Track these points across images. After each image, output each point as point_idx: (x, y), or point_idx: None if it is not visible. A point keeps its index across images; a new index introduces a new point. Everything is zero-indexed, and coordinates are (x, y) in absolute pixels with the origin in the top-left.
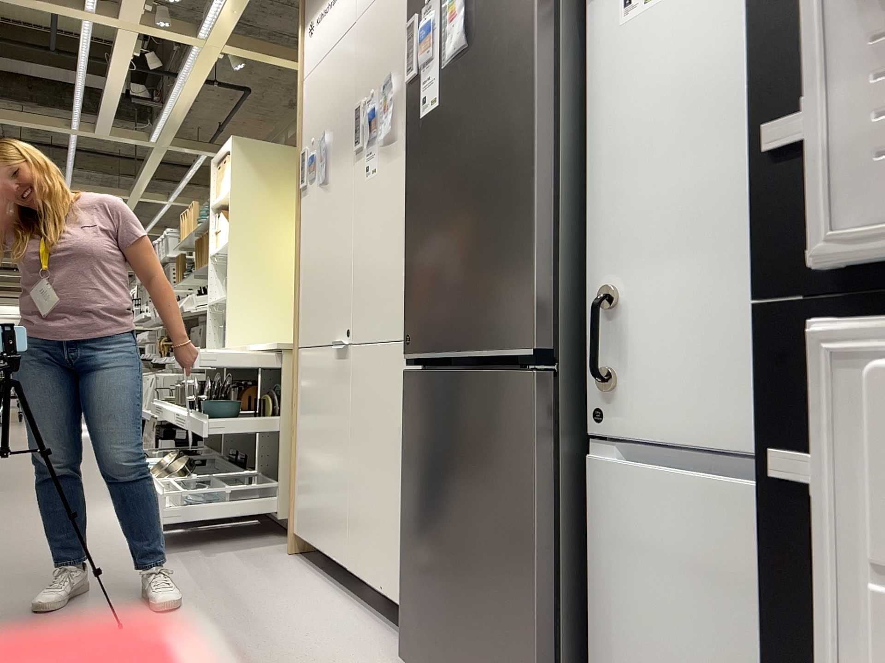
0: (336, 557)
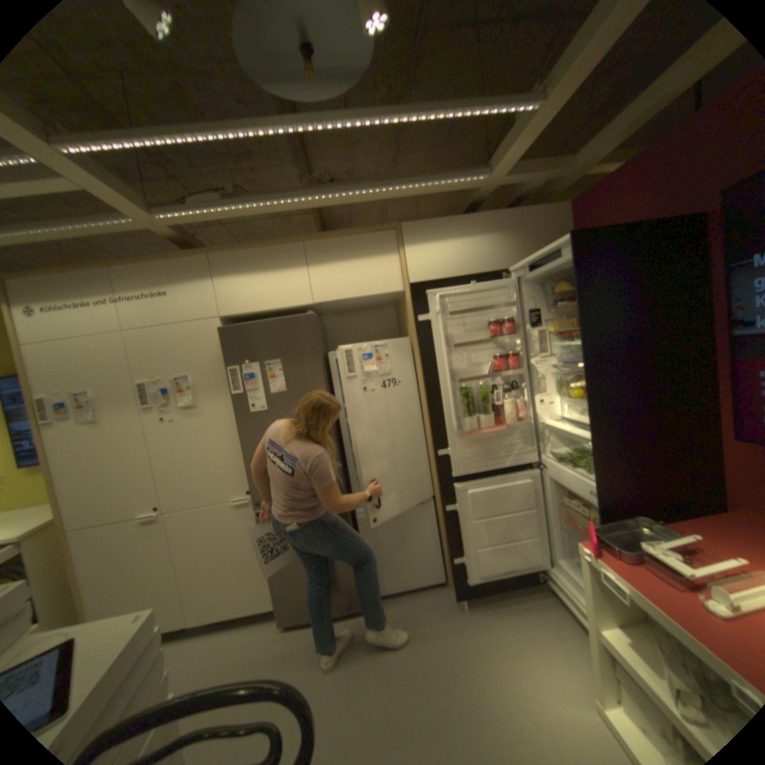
0: (168, 628)
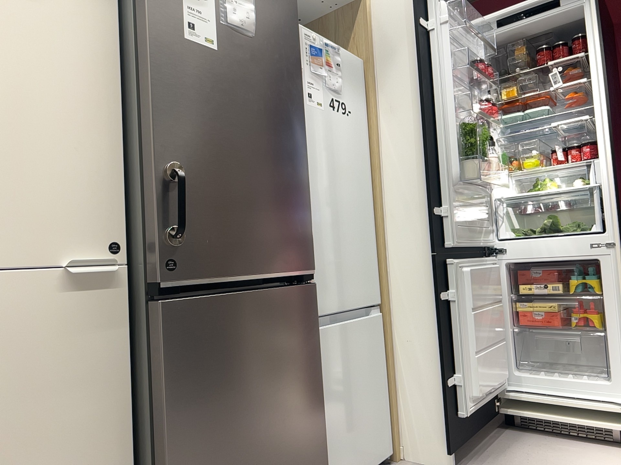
0: None
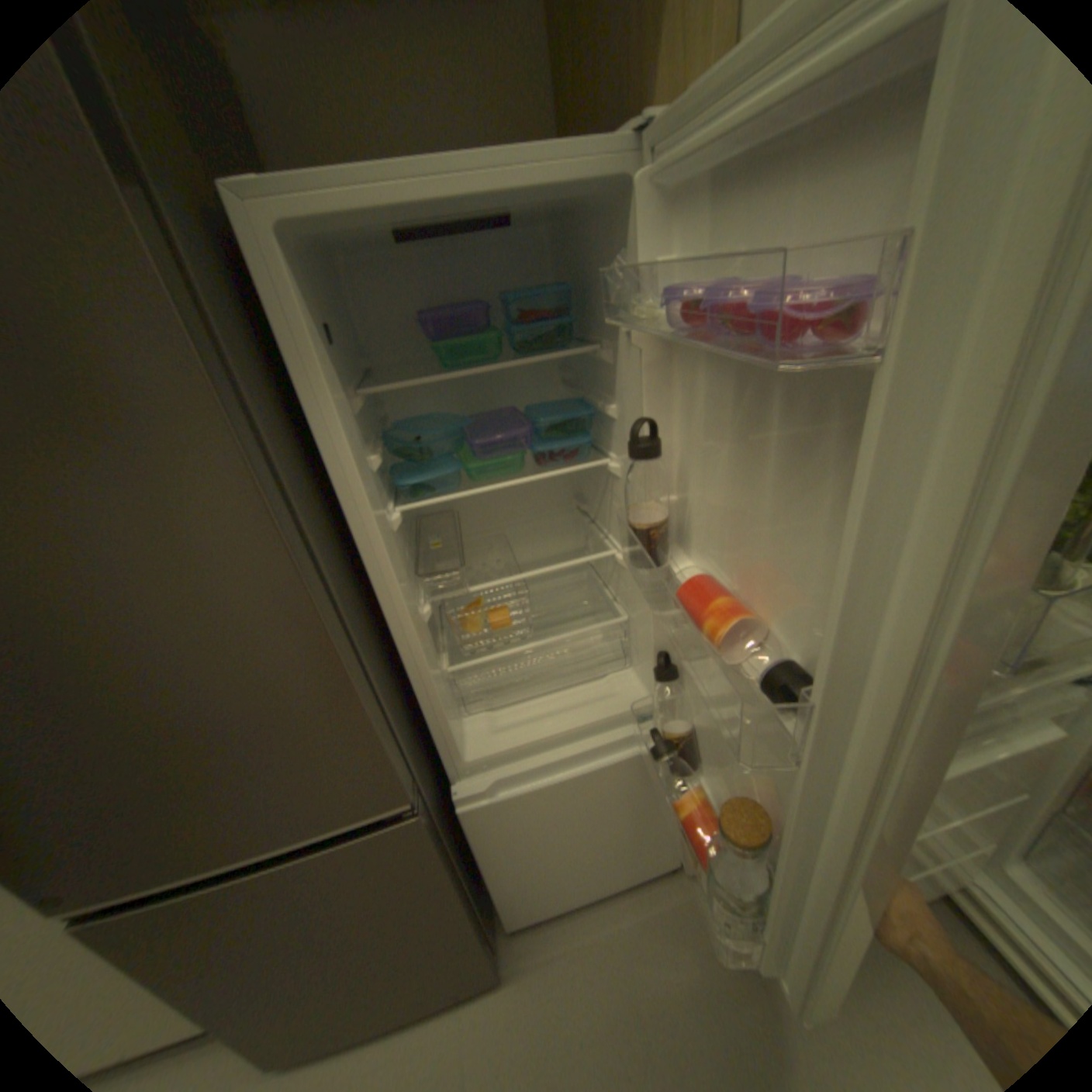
0: None
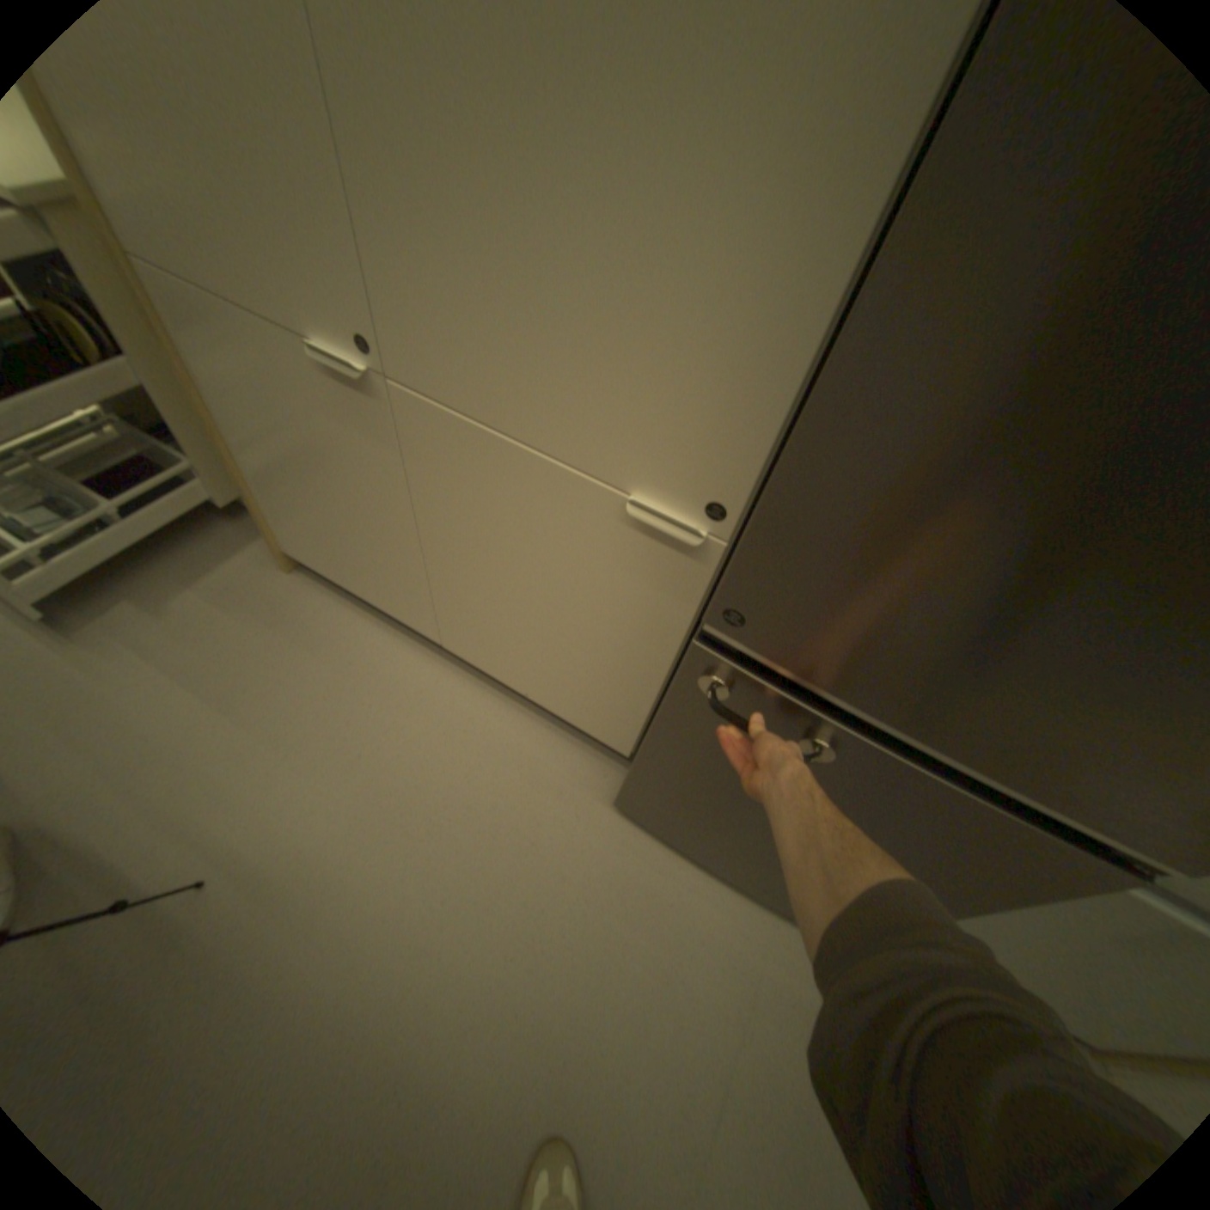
0: (409, 622)
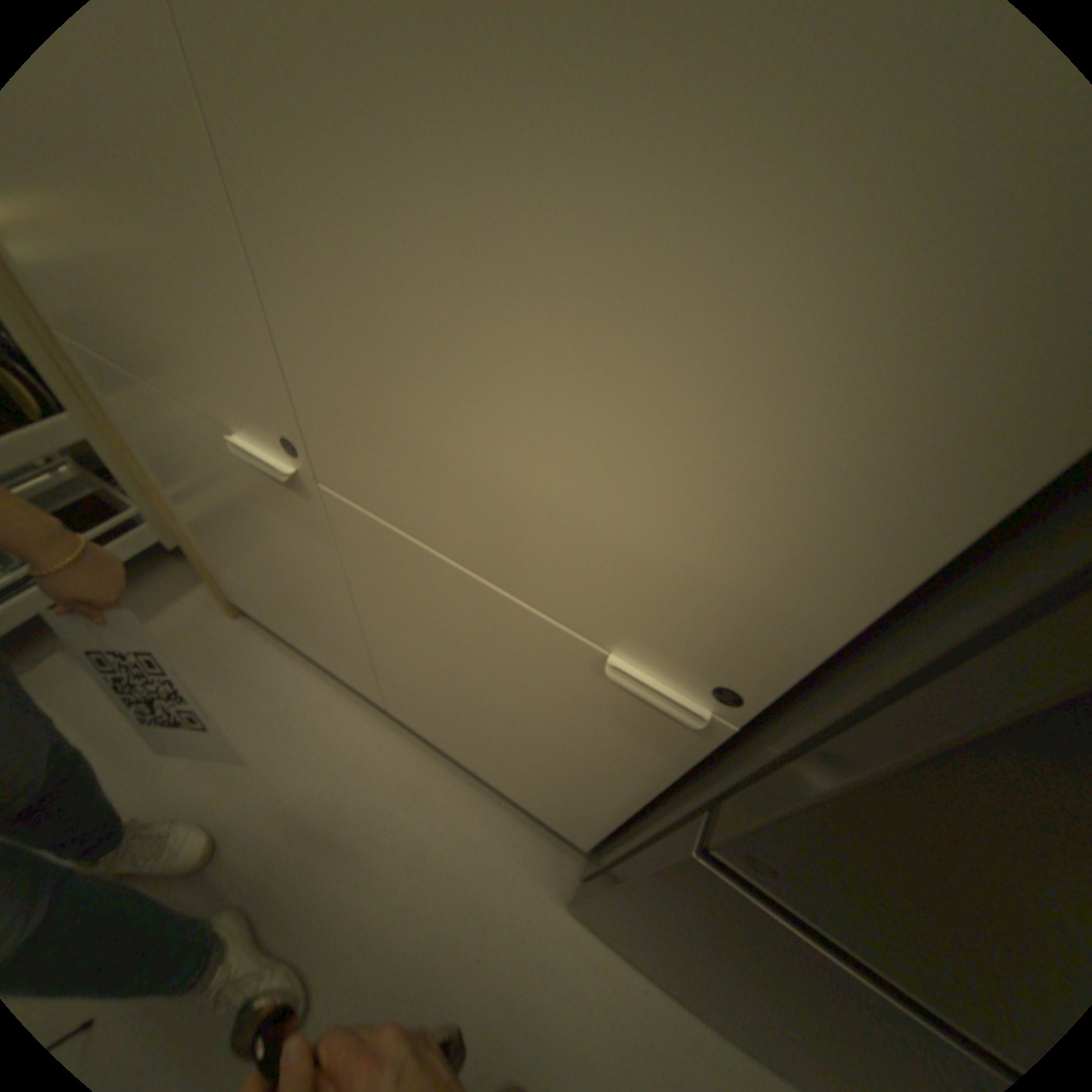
0: (353, 683)
